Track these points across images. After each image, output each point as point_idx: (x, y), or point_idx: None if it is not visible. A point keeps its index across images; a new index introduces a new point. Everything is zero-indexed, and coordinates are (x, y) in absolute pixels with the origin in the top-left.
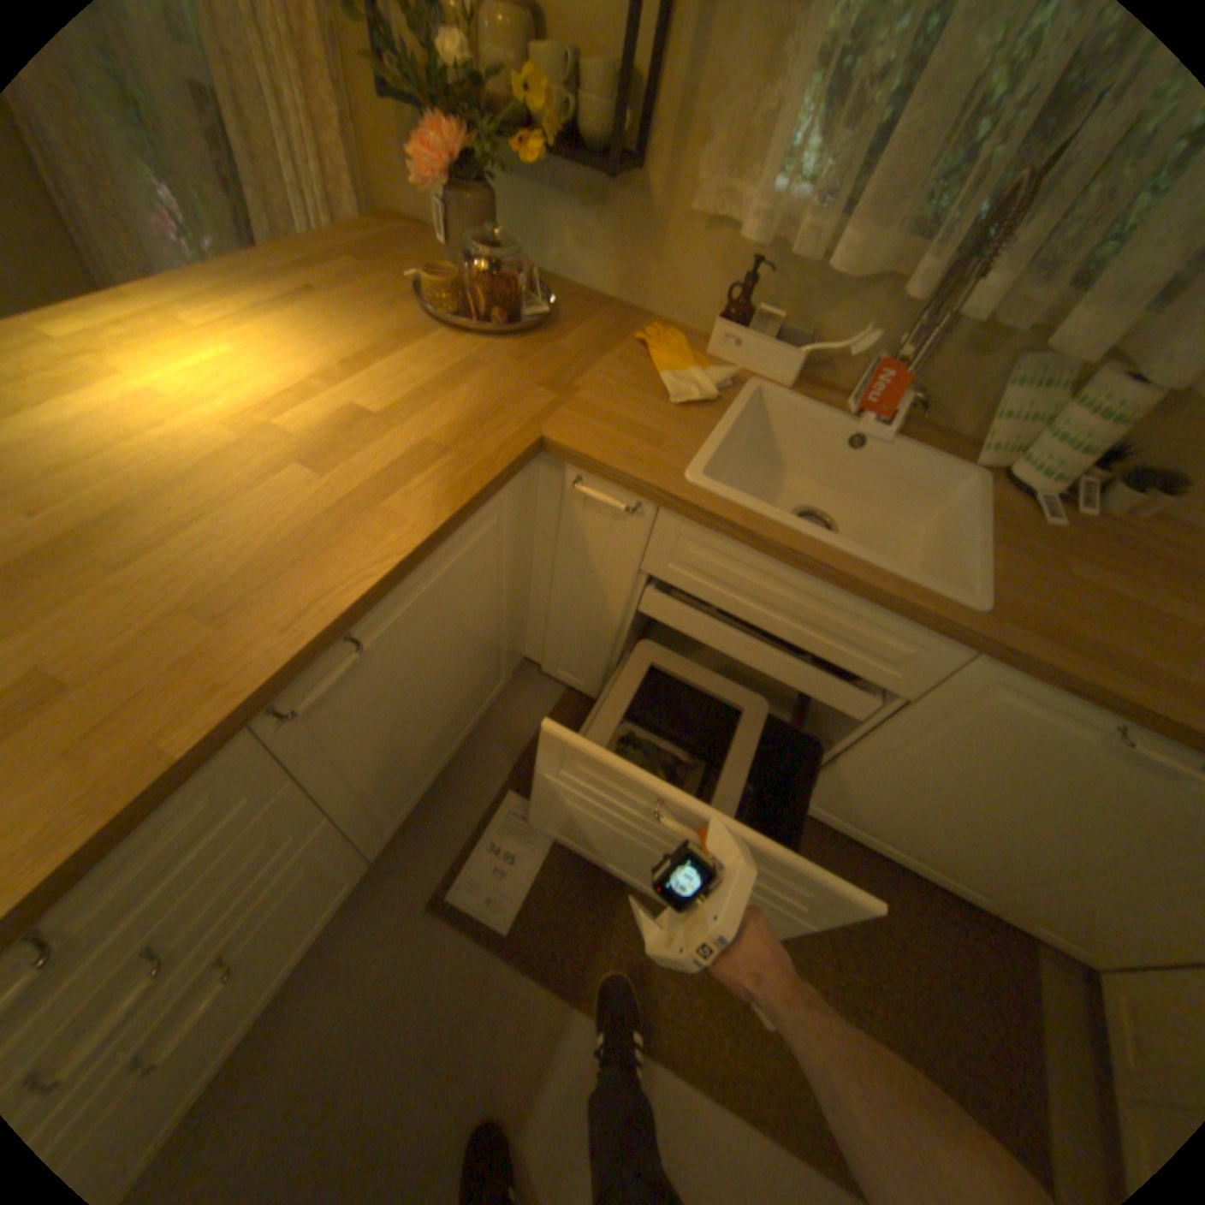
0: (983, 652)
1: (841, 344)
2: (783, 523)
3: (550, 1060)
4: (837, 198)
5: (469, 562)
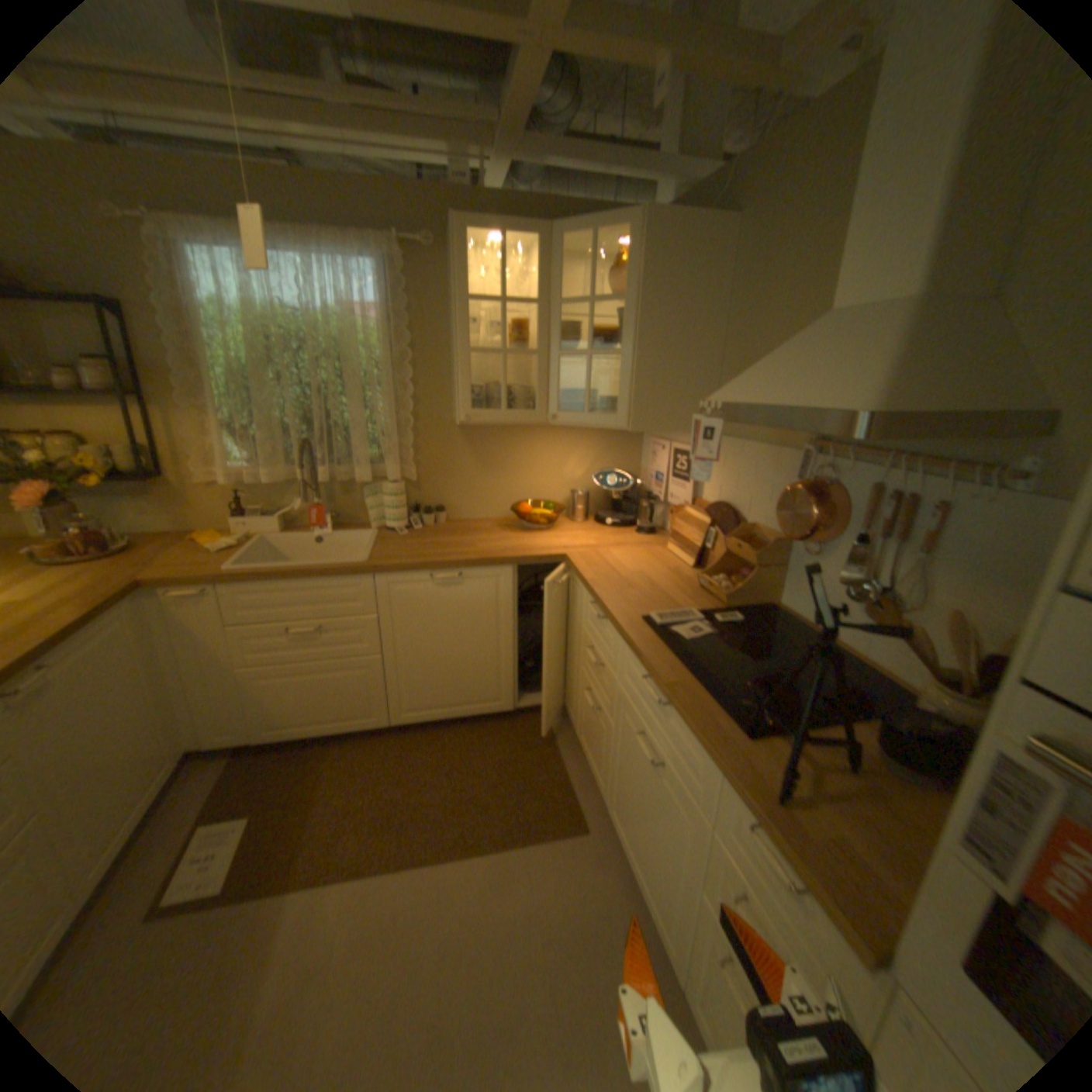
0: (368, 573)
1: (295, 510)
2: (272, 566)
3: (275, 924)
4: (252, 463)
5: (107, 645)
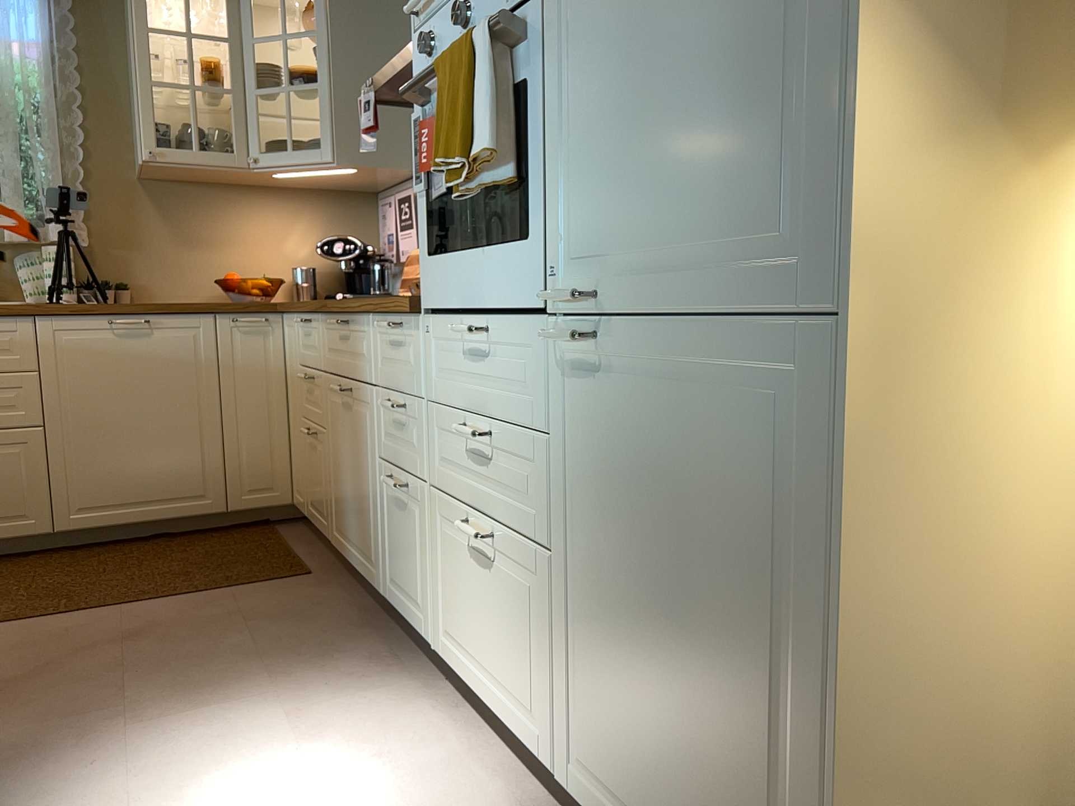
0: (28, 315)
1: None
2: None
3: None
4: None
5: None
